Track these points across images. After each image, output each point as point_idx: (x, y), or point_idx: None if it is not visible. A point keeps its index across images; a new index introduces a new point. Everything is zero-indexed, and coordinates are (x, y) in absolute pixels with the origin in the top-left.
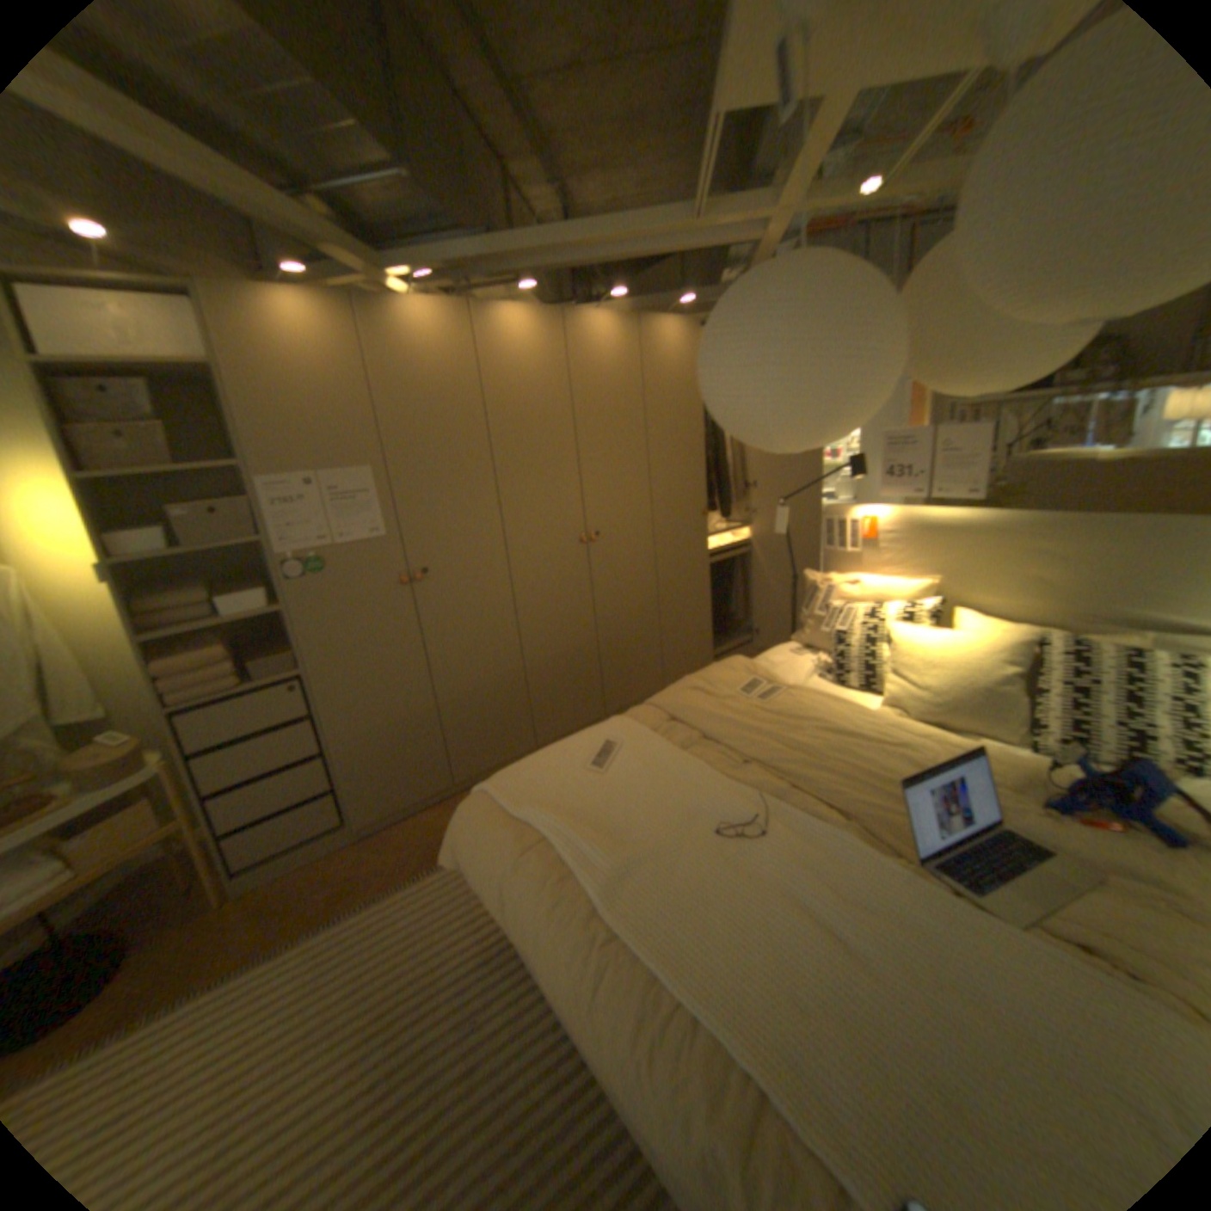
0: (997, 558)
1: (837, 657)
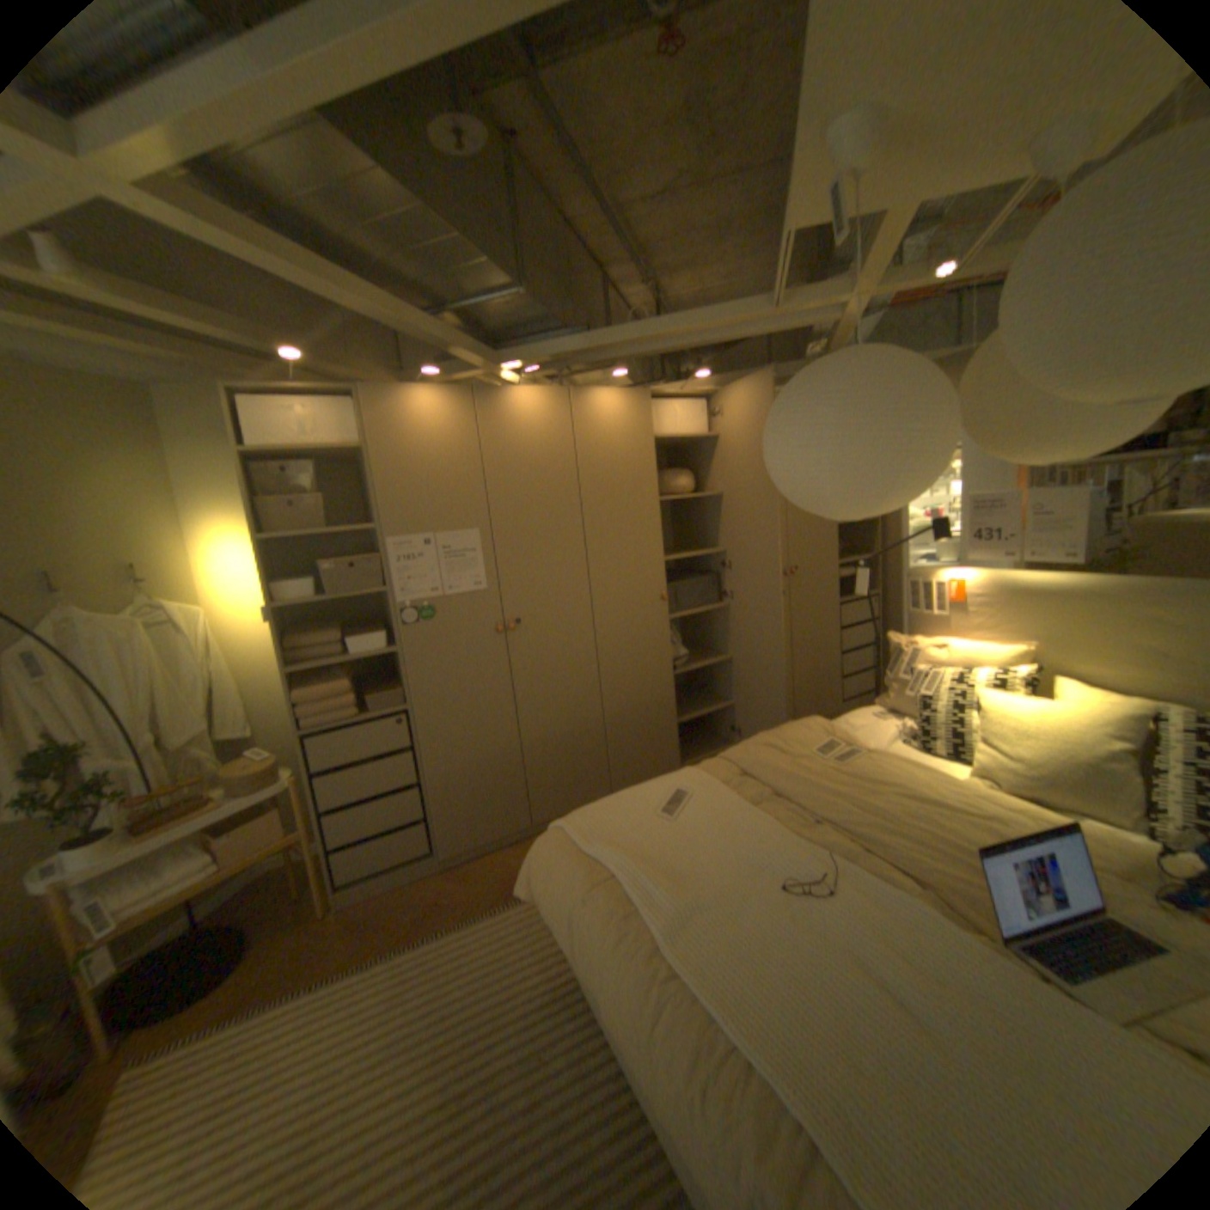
0: (1101, 625)
1: (921, 723)
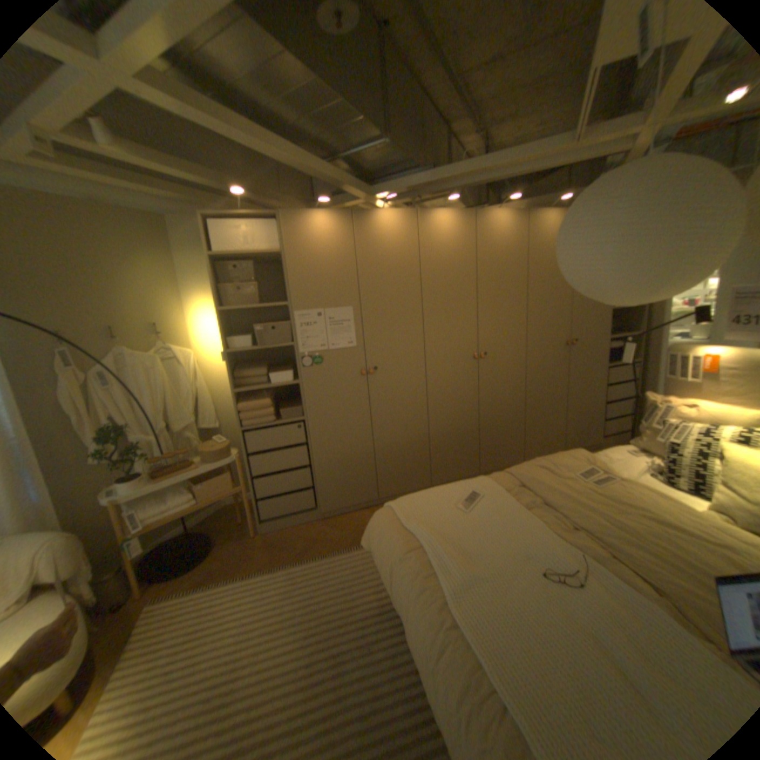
0: None
1: (669, 463)
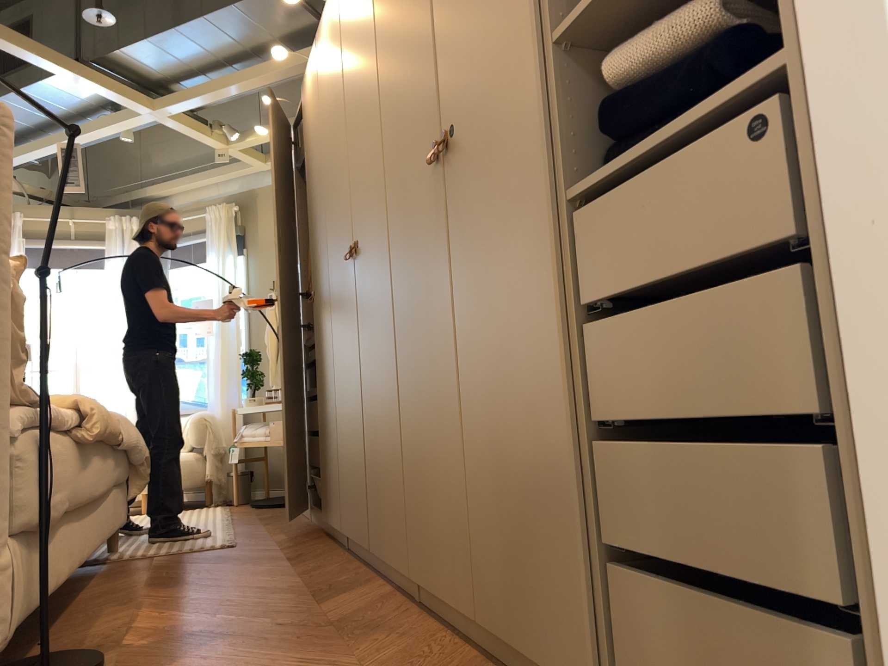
0: None
1: None
